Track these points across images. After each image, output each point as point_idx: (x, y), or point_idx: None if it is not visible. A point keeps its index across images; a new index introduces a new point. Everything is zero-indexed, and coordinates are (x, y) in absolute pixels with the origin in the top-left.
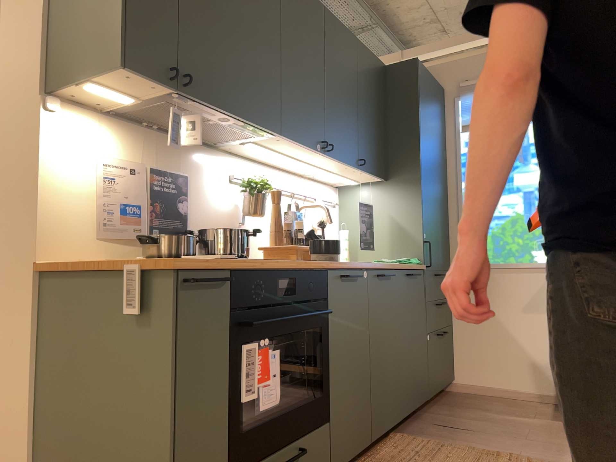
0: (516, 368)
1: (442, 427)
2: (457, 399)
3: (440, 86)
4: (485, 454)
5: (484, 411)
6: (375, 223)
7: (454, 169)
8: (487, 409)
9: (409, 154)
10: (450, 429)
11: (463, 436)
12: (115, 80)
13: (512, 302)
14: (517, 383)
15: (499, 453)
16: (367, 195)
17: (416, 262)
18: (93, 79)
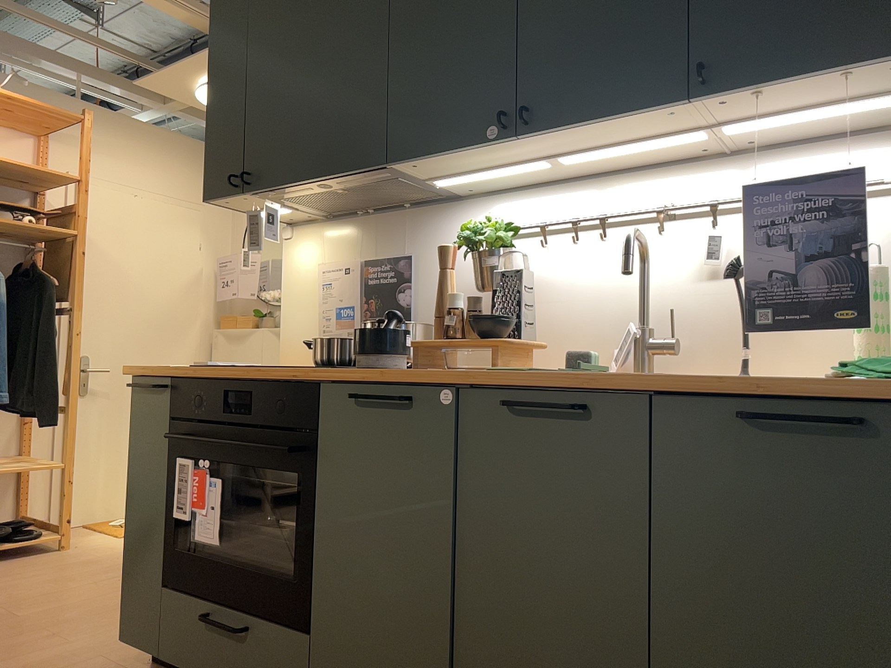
0: None
1: None
2: None
3: None
4: None
5: None
6: None
7: None
8: None
9: None
10: None
11: None
12: (238, 206)
13: None
14: None
15: None
16: None
17: None
18: (240, 211)
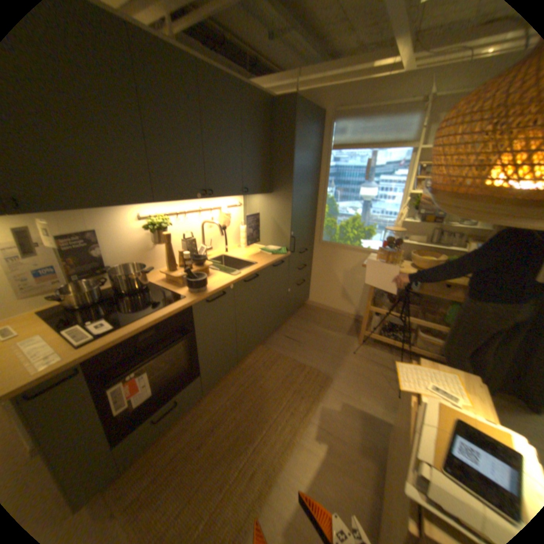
0: (339, 300)
1: (287, 339)
2: (305, 312)
3: (323, 108)
4: (297, 368)
5: (314, 325)
6: (263, 221)
7: (324, 177)
8: (317, 323)
9: (285, 177)
10: (290, 342)
11: (294, 348)
12: None
13: (344, 267)
14: (338, 307)
15: (304, 368)
16: (259, 202)
17: (282, 254)
18: None
